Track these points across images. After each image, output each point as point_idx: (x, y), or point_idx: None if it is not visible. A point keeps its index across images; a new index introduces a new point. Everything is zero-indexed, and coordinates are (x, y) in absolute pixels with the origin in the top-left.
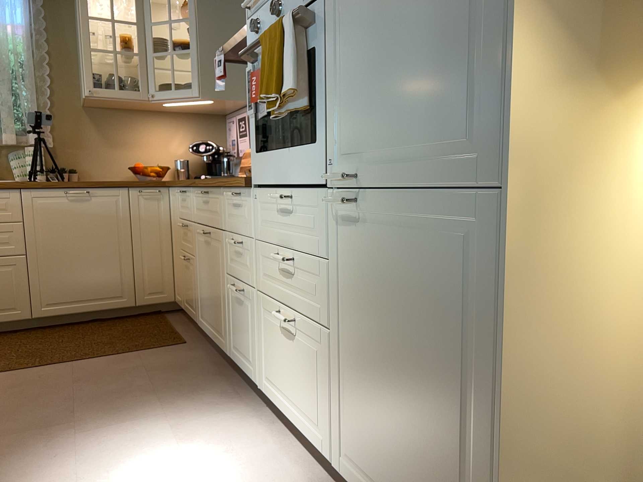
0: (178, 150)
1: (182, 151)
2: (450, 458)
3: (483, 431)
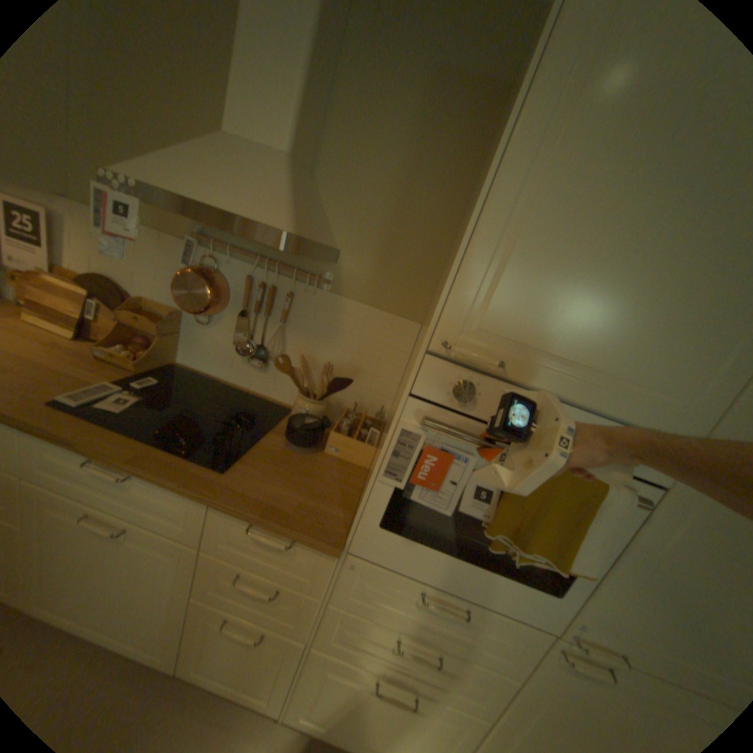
0: None
1: None
2: None
3: None
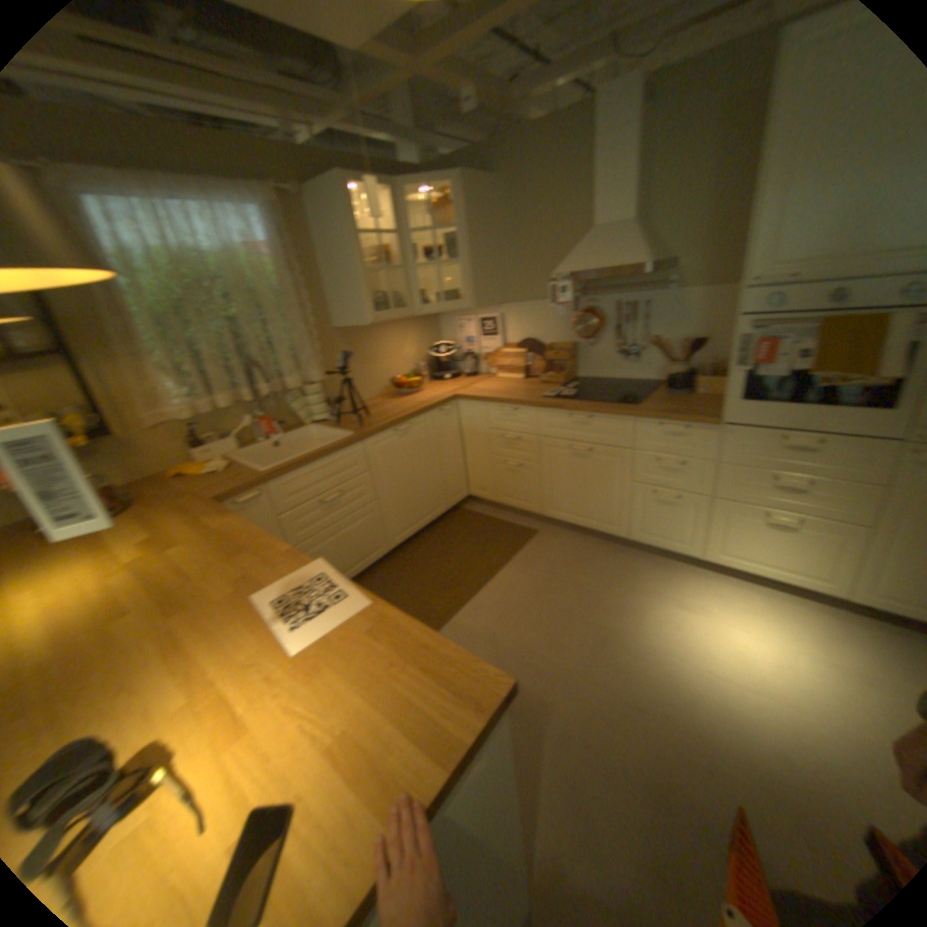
0: (408, 355)
1: (410, 355)
2: None
3: None
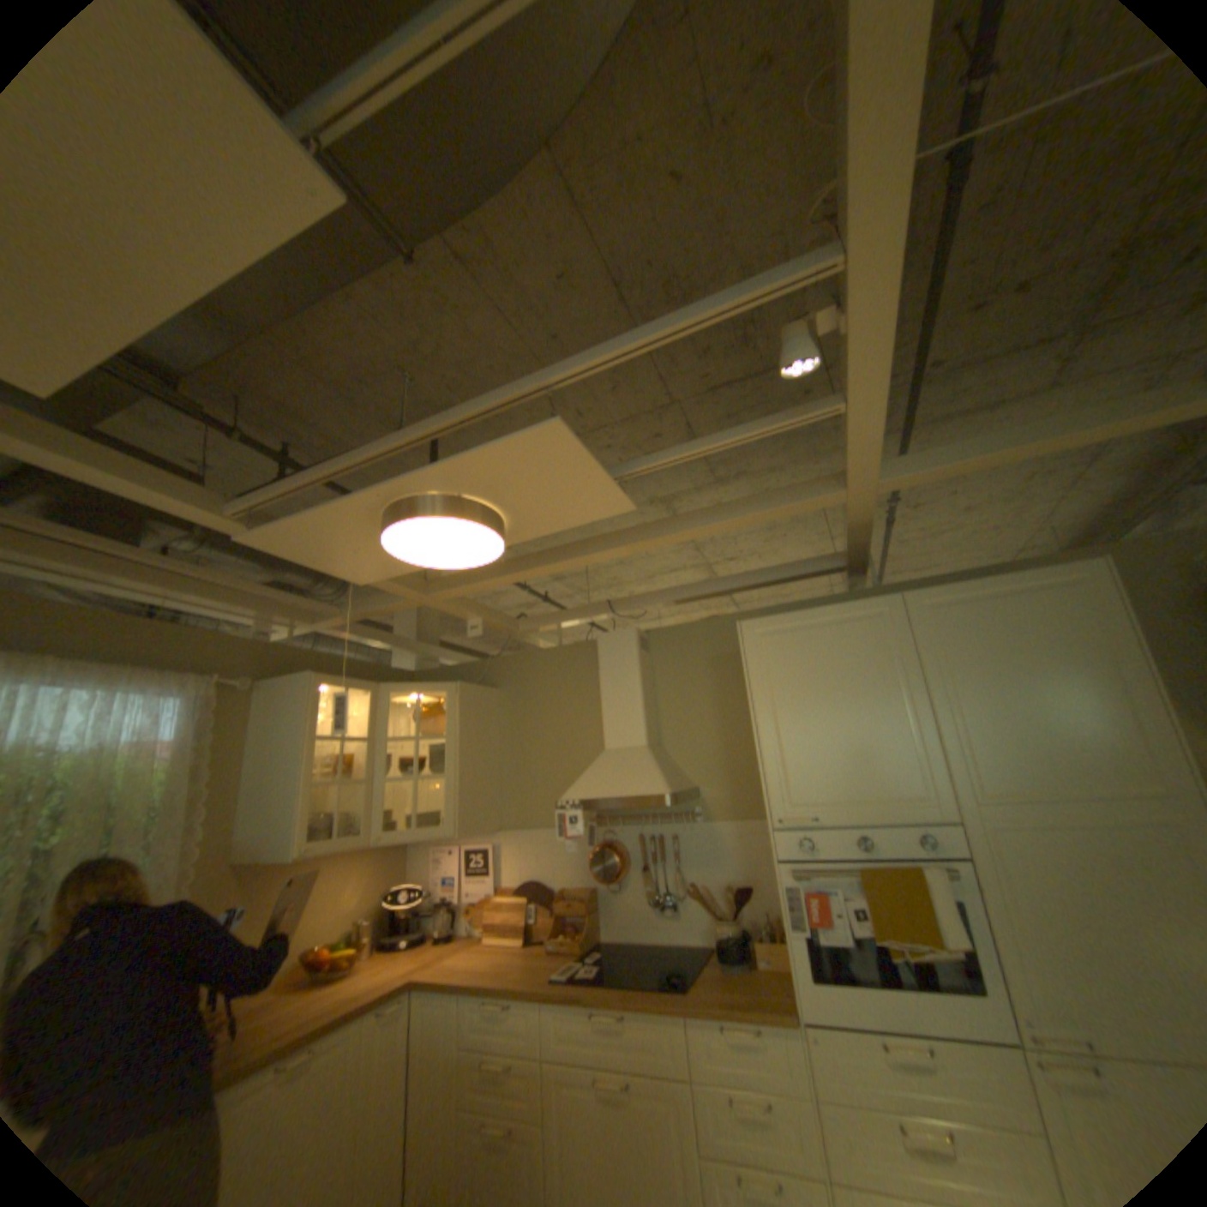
0: (350, 907)
1: (354, 906)
2: None
3: None
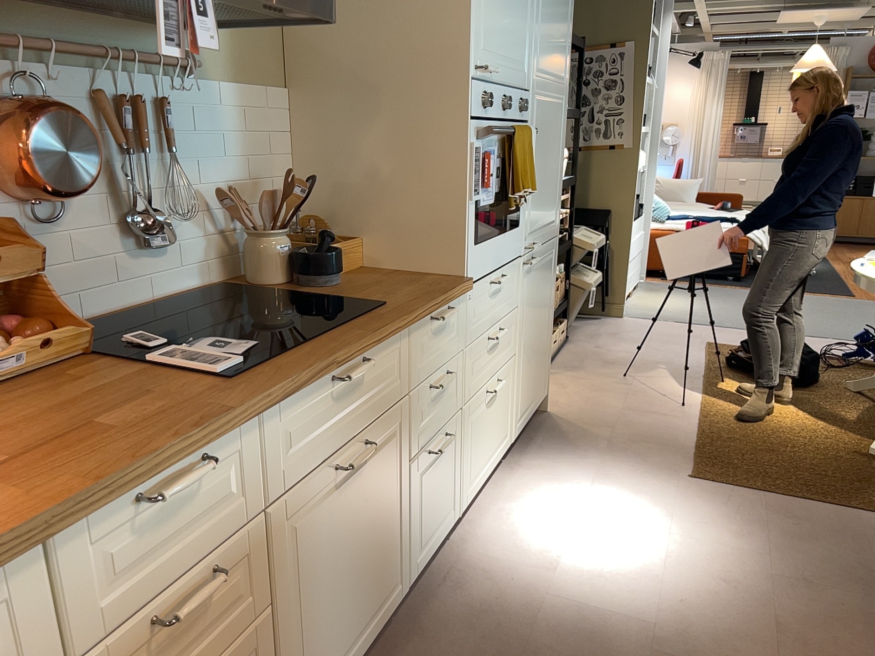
0: None
1: None
2: (544, 348)
3: (549, 324)
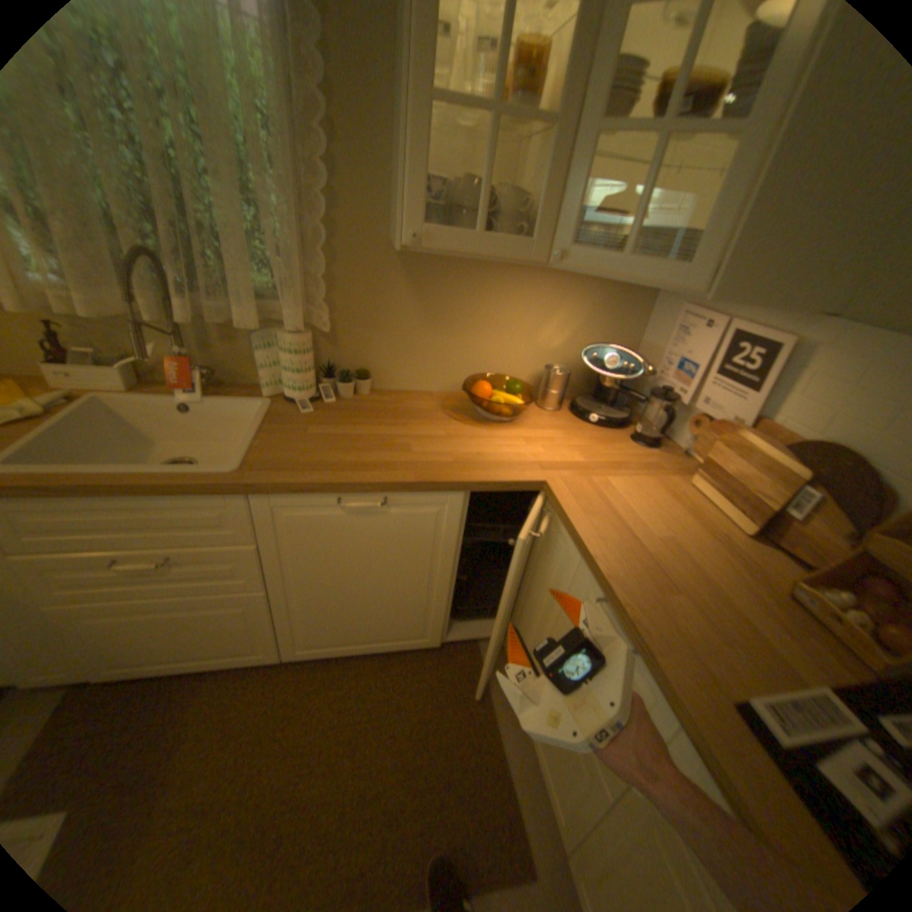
0: (555, 342)
1: (560, 343)
2: None
3: None
